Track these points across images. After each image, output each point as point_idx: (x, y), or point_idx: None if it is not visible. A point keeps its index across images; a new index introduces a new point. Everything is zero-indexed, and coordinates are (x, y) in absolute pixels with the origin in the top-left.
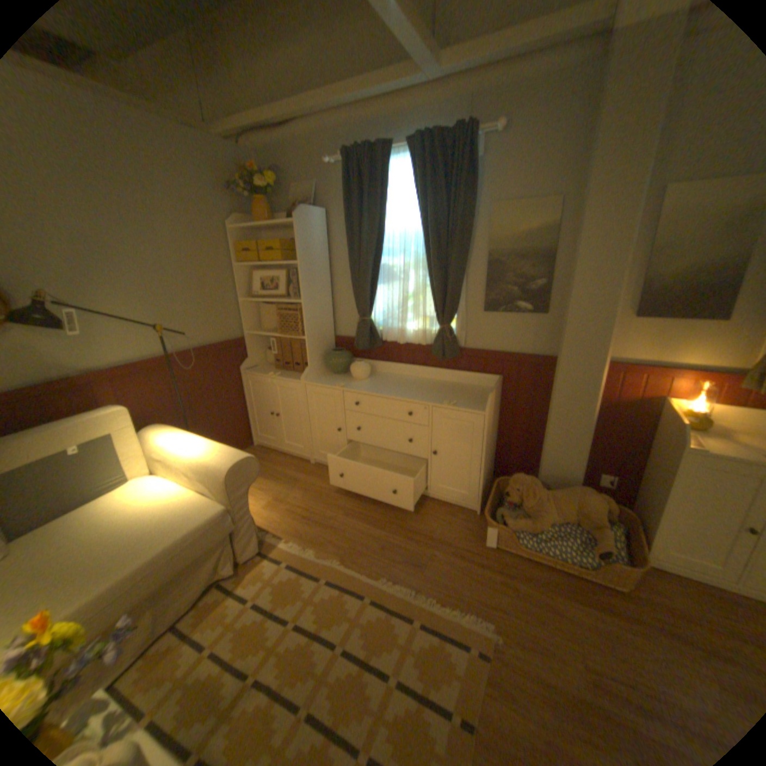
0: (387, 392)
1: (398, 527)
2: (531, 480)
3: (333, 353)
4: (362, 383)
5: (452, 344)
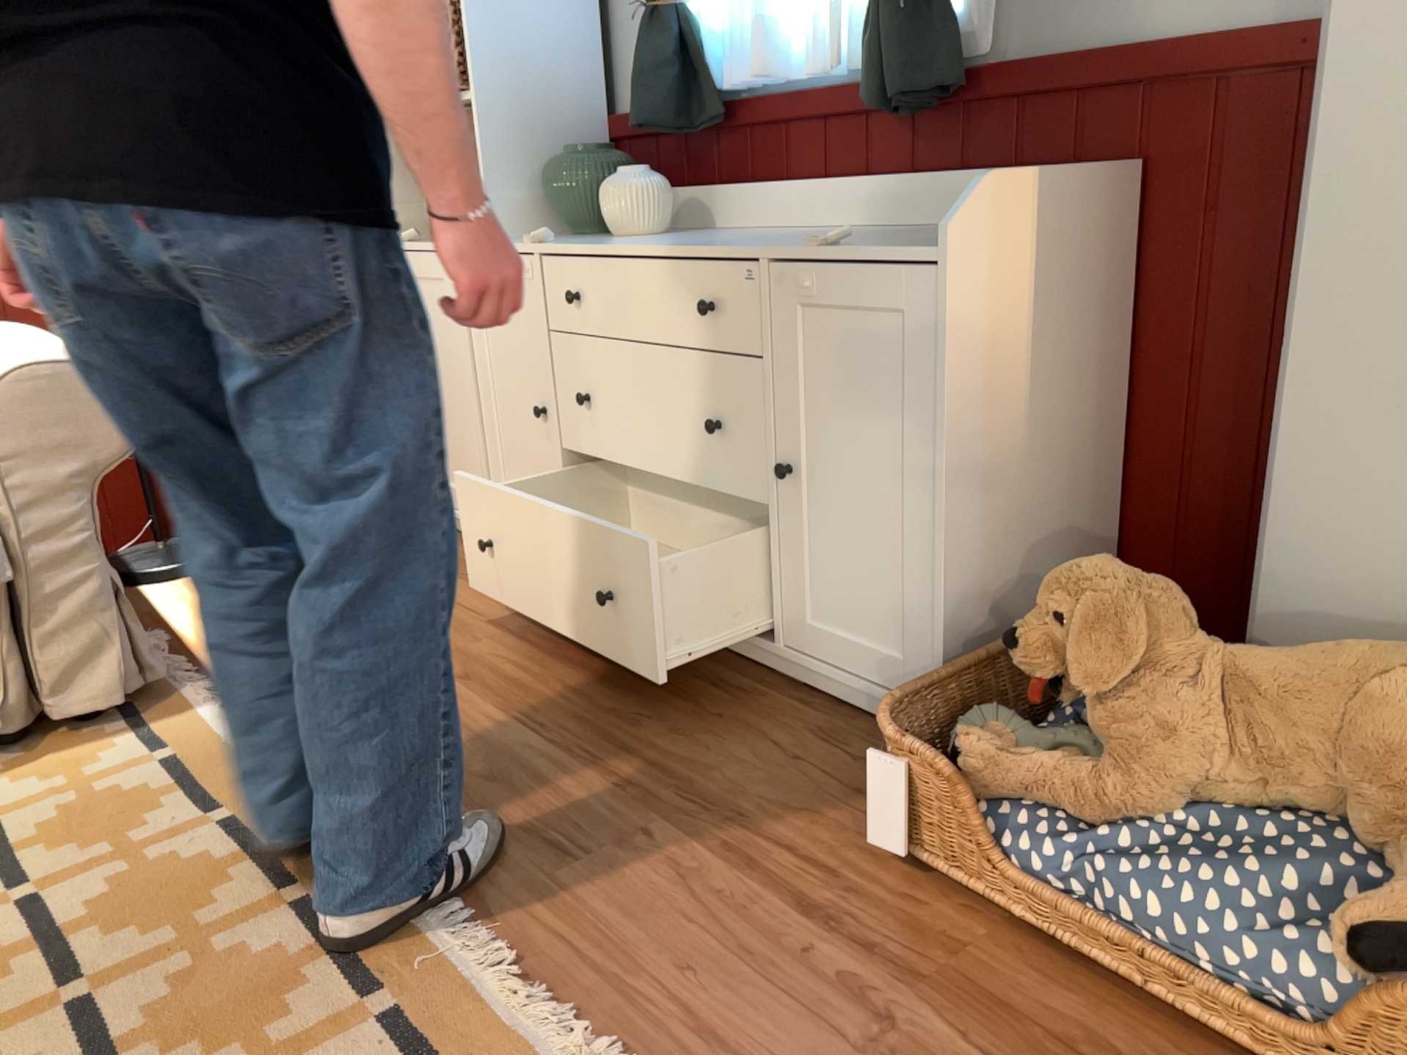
0: (661, 243)
1: (599, 734)
2: (1139, 580)
3: (564, 153)
4: (620, 240)
5: (925, 39)
